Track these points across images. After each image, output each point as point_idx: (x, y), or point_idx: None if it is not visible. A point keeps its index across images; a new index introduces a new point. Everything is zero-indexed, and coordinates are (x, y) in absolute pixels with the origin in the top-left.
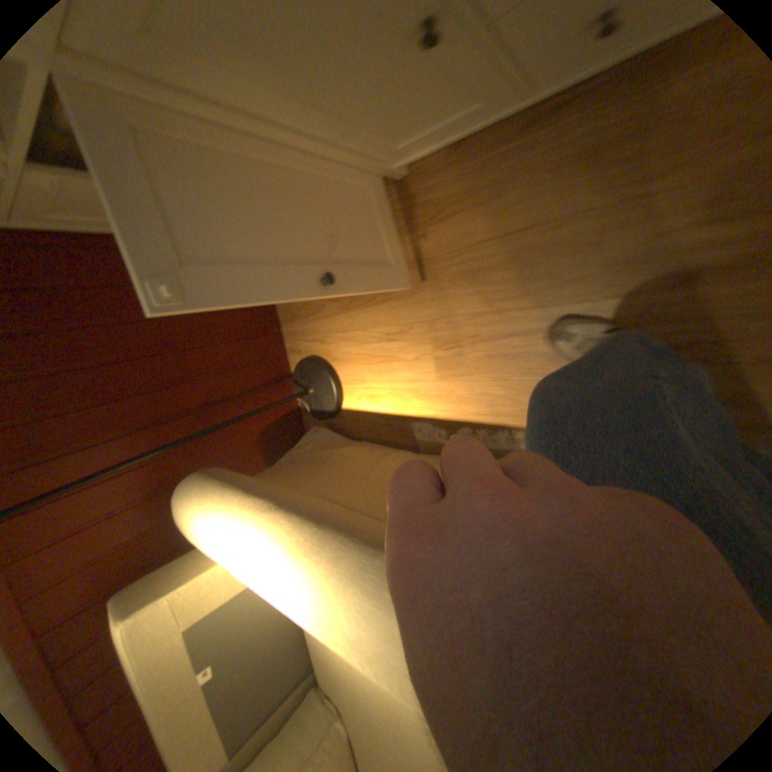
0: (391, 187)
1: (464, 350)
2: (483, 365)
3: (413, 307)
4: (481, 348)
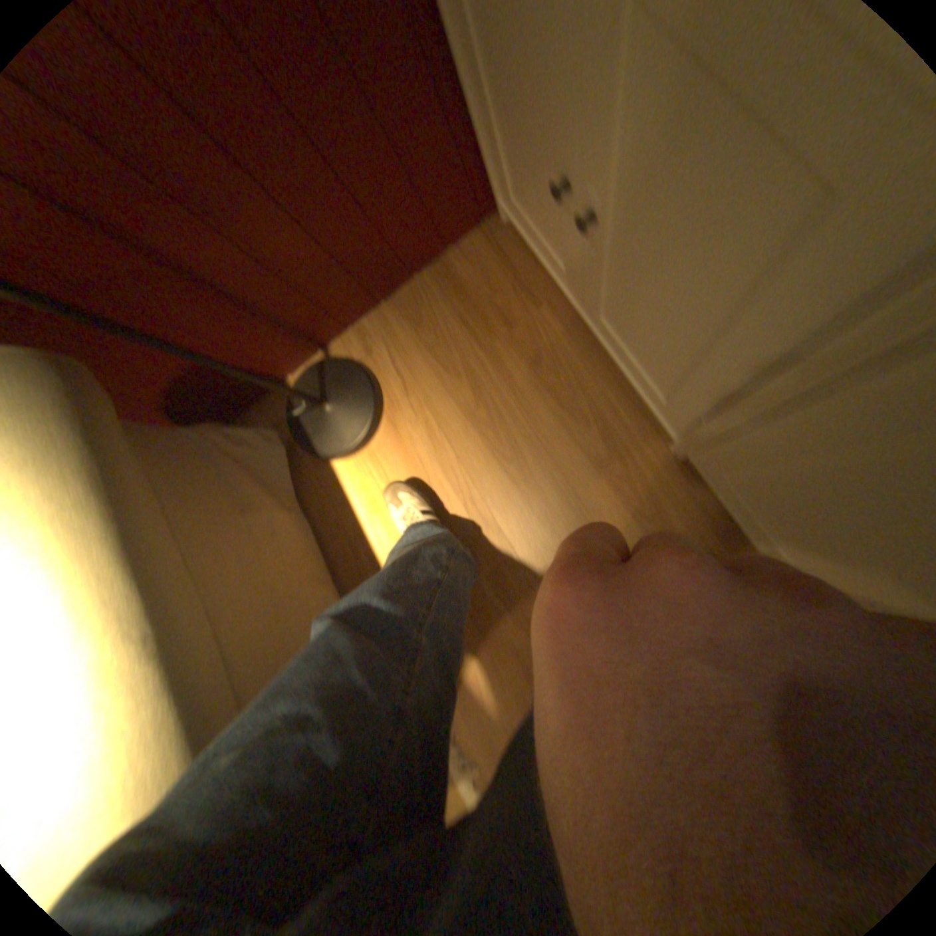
0: (653, 439)
1: (505, 619)
2: (499, 650)
3: (521, 528)
4: (517, 639)
